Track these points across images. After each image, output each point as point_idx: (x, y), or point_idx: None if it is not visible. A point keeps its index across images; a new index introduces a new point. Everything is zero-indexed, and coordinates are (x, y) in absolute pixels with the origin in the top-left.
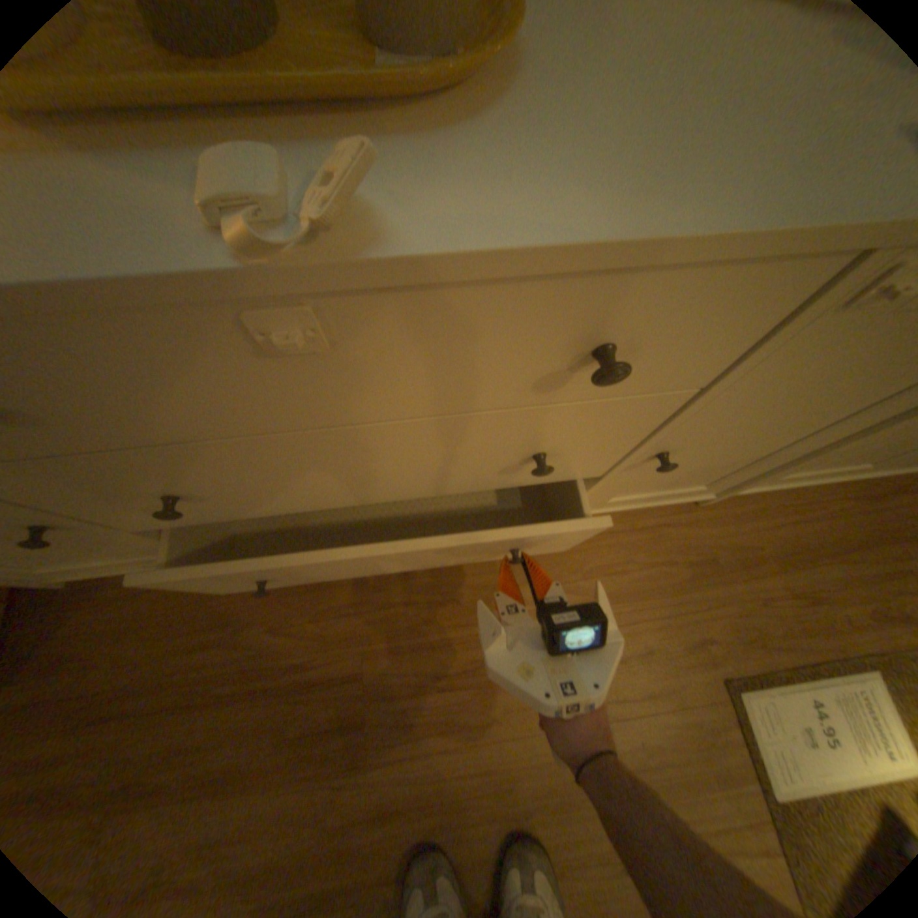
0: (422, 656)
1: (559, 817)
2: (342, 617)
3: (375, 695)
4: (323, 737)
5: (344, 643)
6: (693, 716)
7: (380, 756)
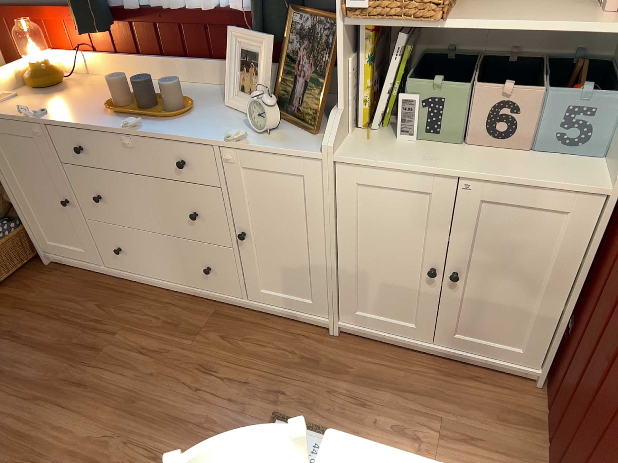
0: (148, 335)
1: (149, 418)
2: (131, 310)
3: (119, 340)
4: (88, 345)
5: (123, 318)
6: (246, 414)
7: (102, 361)
